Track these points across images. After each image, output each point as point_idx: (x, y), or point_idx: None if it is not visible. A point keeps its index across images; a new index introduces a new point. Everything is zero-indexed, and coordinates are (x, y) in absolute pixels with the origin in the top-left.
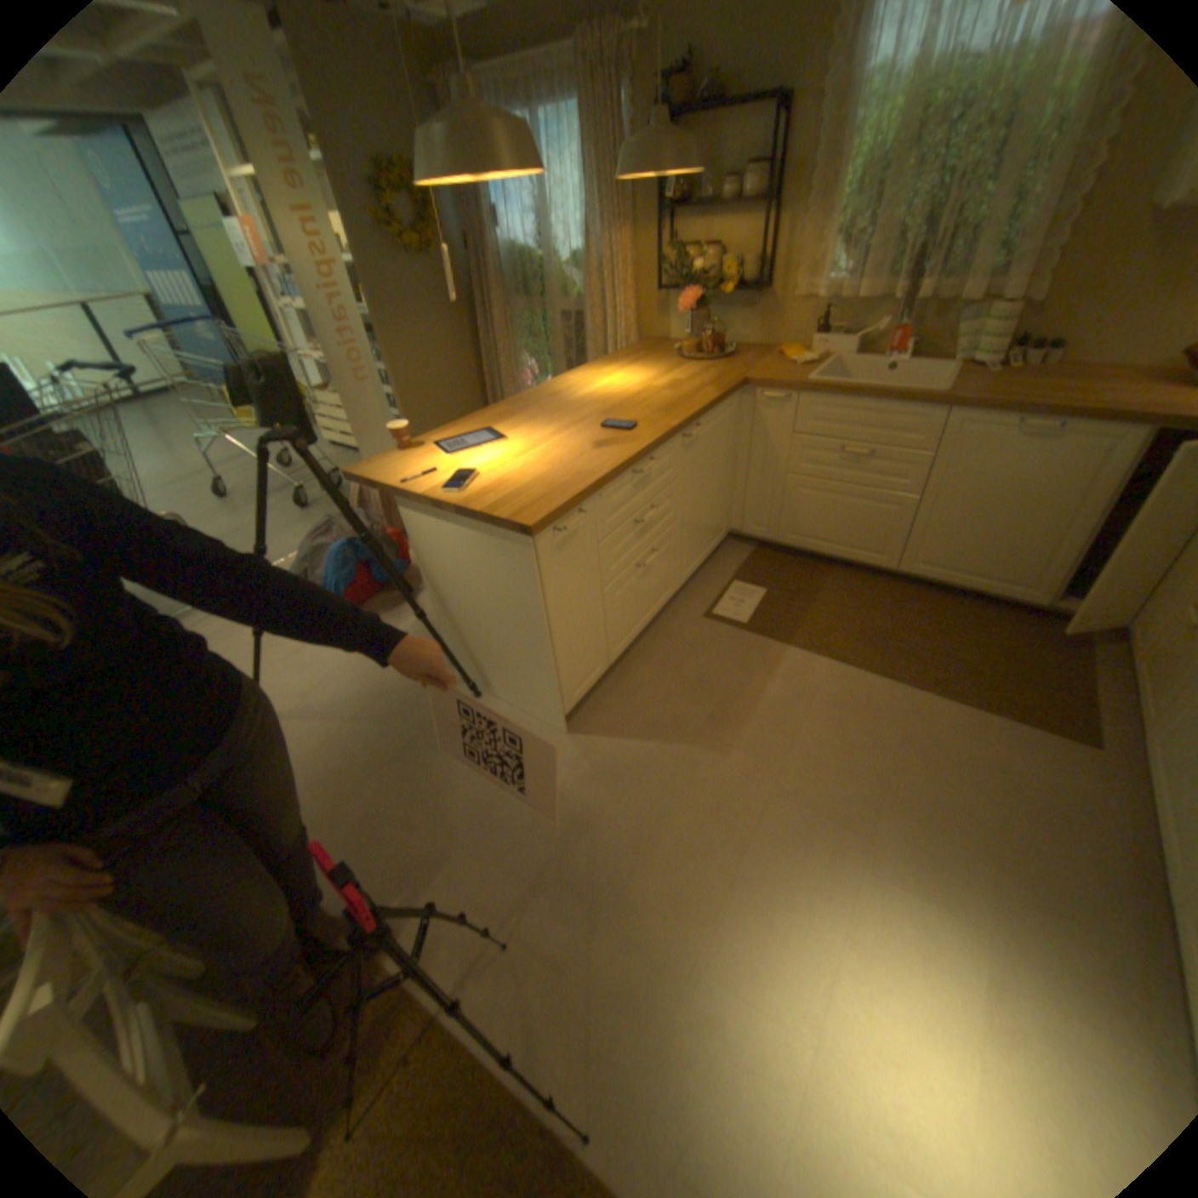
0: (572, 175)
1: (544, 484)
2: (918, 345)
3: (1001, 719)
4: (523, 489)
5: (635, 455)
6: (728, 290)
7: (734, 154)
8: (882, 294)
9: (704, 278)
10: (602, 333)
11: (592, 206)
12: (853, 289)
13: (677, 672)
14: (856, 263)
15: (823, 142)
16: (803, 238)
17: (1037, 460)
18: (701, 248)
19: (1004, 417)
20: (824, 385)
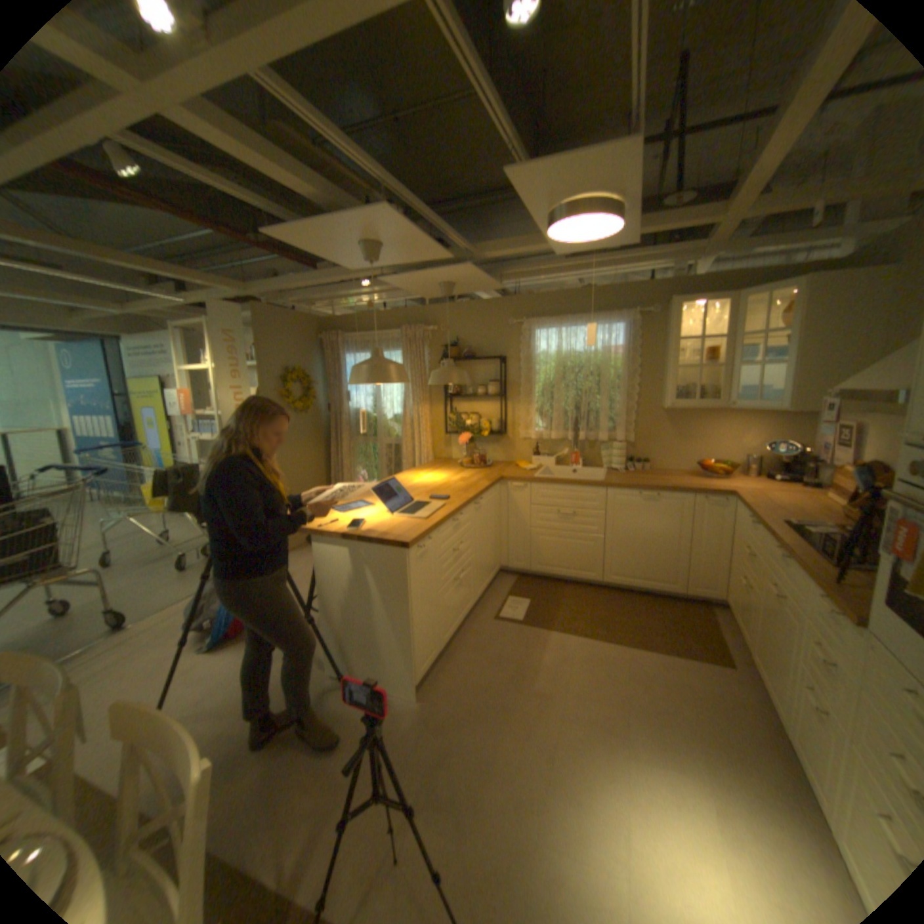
0: None
1: (408, 524)
2: (584, 461)
3: (681, 660)
4: (397, 527)
5: (454, 511)
6: (485, 435)
7: (481, 378)
8: (562, 438)
9: (472, 429)
10: (412, 456)
11: (408, 395)
12: (548, 436)
13: (485, 655)
14: (547, 425)
15: (523, 376)
16: (520, 413)
17: (653, 513)
18: (468, 416)
19: (632, 492)
20: (543, 479)
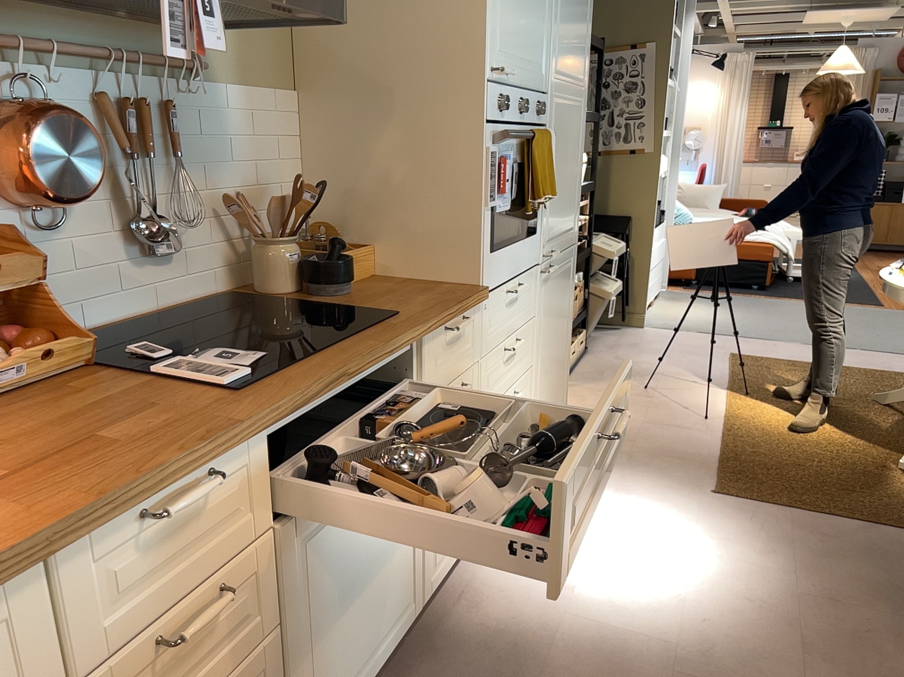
0: None
1: None
2: None
3: None
4: None
5: None
6: None
7: None
8: None
9: None
10: None
11: None
12: None
13: None
14: None
15: None
16: None
17: None
18: None
19: None
20: None
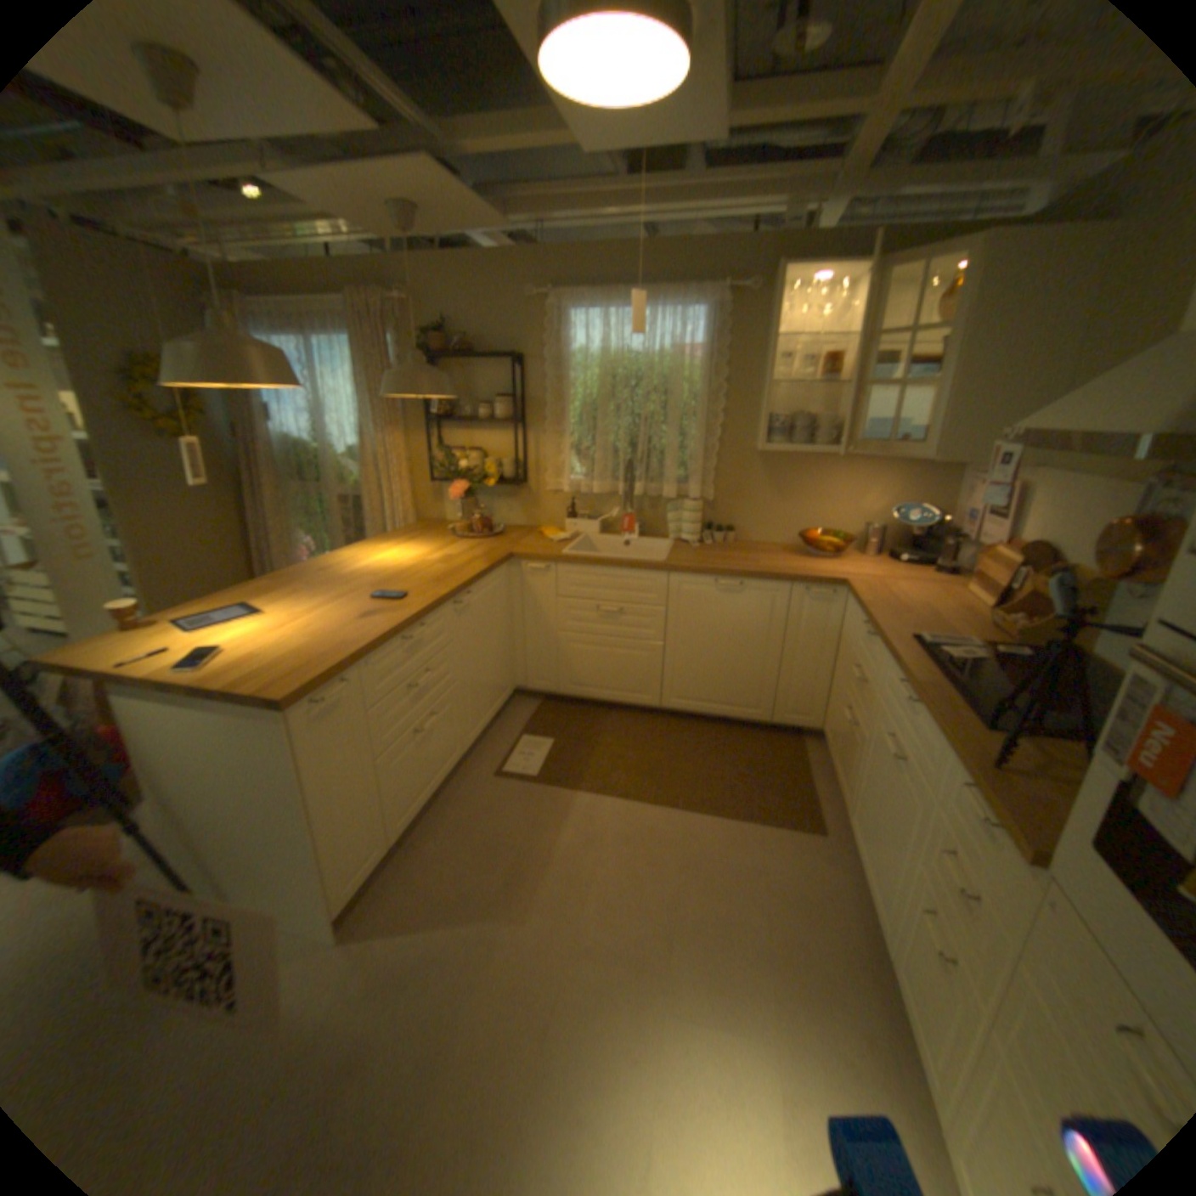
0: (345, 389)
1: (300, 657)
2: (640, 529)
3: (754, 827)
4: (274, 664)
5: (403, 624)
6: (491, 485)
7: (484, 389)
8: (609, 493)
9: (469, 475)
10: (380, 515)
11: (365, 414)
12: (588, 488)
13: (467, 843)
14: (586, 471)
15: (549, 390)
16: (545, 451)
17: (732, 610)
18: (466, 452)
19: (703, 580)
20: (574, 559)
